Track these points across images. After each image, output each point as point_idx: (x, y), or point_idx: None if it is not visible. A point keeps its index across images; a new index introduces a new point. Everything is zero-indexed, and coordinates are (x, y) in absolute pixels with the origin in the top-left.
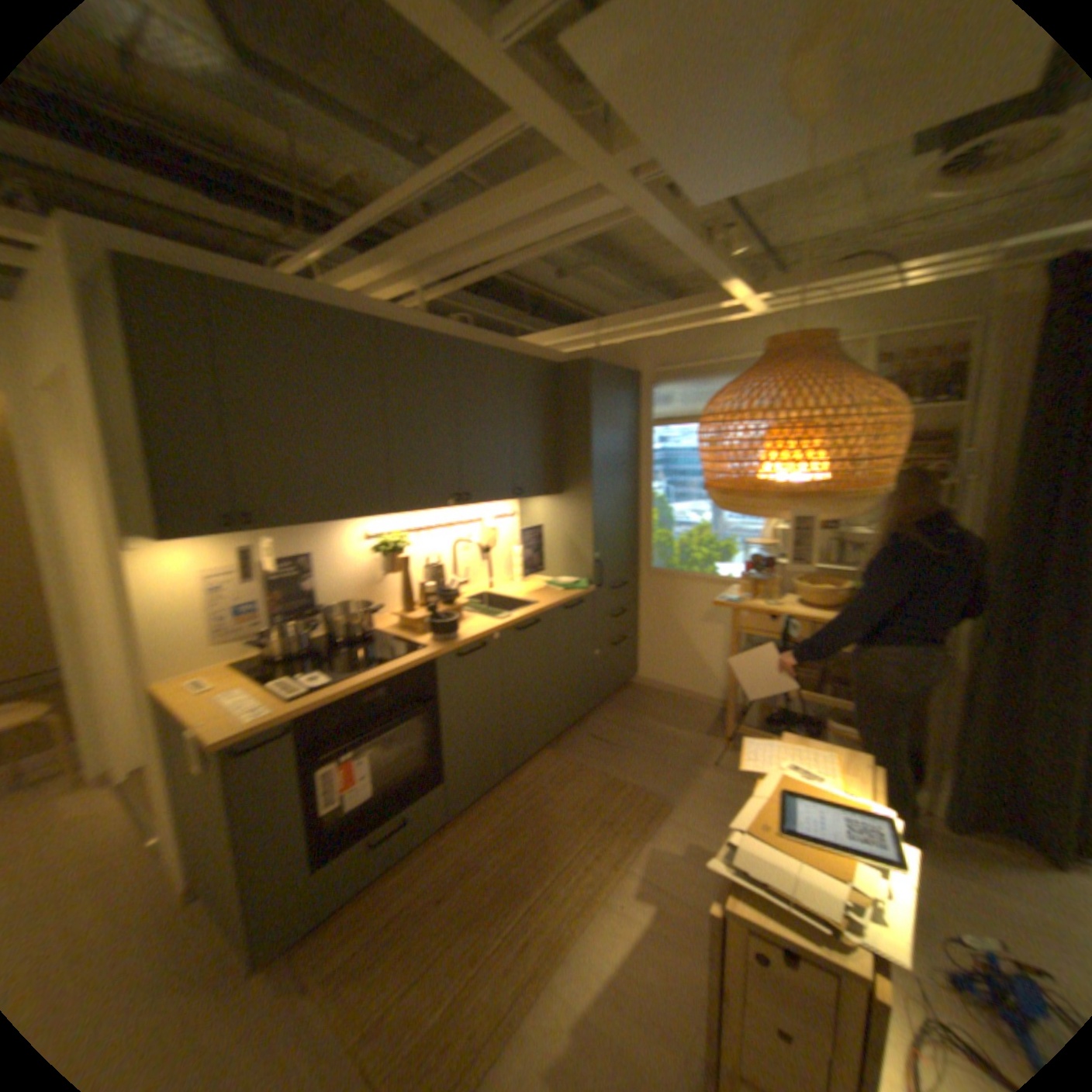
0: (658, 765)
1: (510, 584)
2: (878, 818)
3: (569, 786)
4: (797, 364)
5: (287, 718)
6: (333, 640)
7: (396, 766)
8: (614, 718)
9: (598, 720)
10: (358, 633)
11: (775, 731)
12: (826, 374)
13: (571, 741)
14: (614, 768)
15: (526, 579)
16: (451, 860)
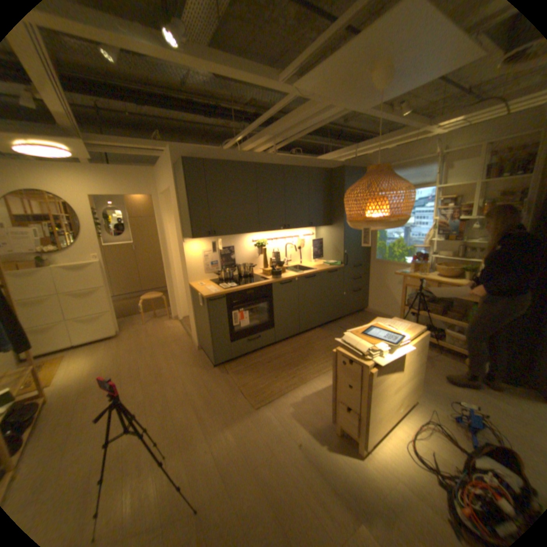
0: None
1: (310, 262)
2: (400, 335)
3: (324, 340)
4: (370, 177)
5: (224, 293)
6: (240, 275)
7: (258, 318)
8: (352, 322)
9: (344, 322)
10: (248, 274)
11: None
12: (377, 181)
13: (330, 327)
14: None
15: (316, 261)
16: (276, 353)
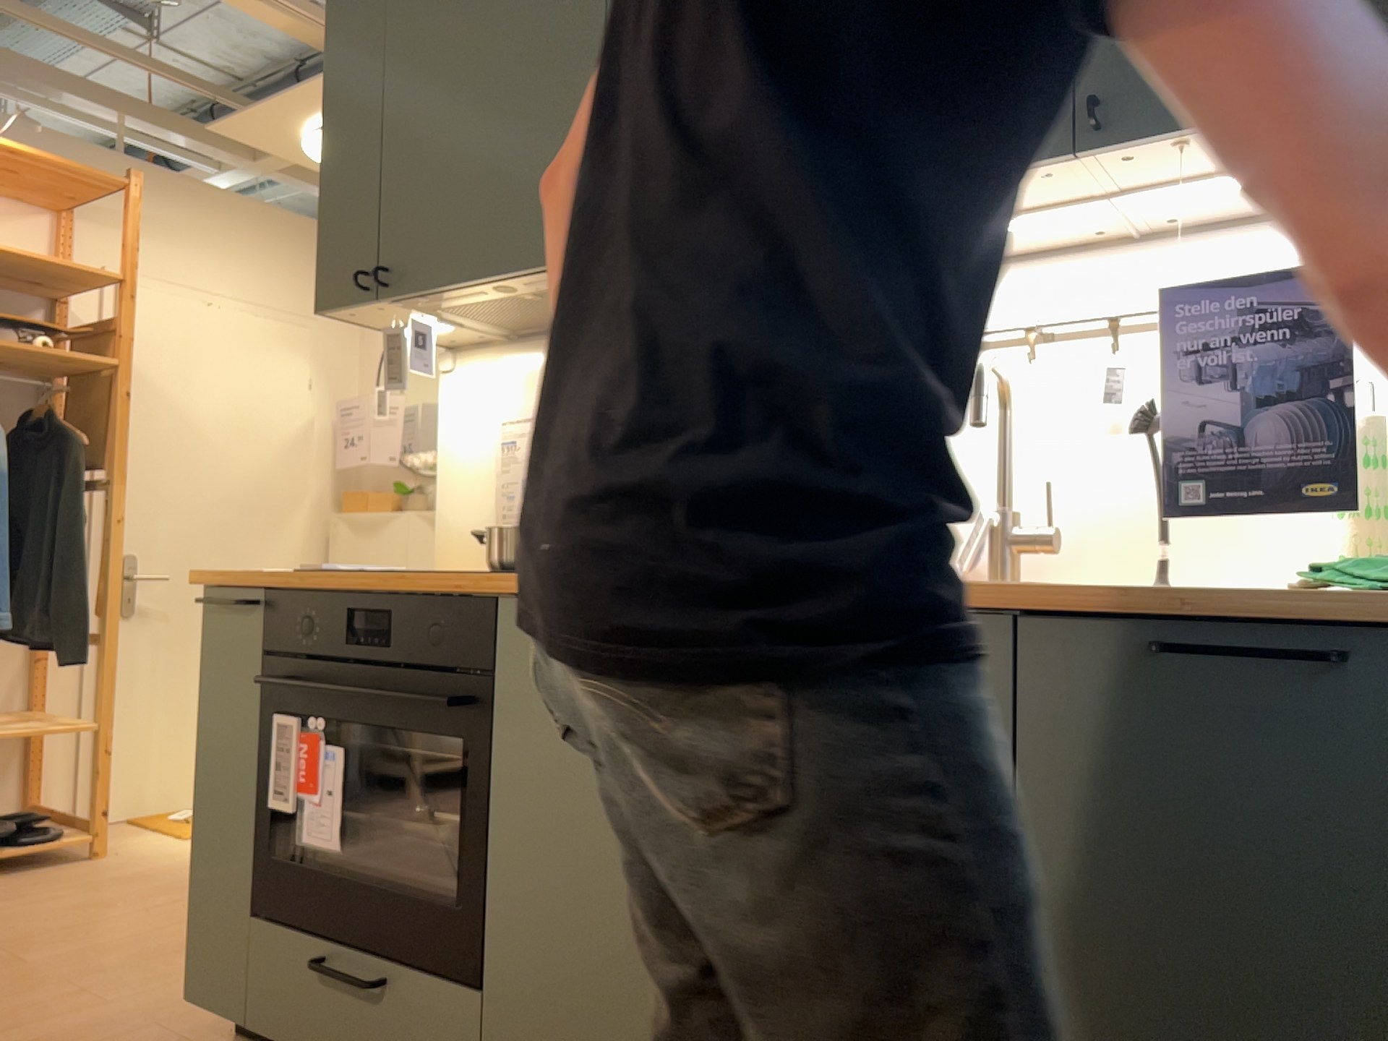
0: None
1: None
2: None
3: None
4: None
5: (256, 578)
6: None
7: (428, 847)
8: None
9: None
10: None
11: None
12: None
13: None
14: None
15: None
16: None
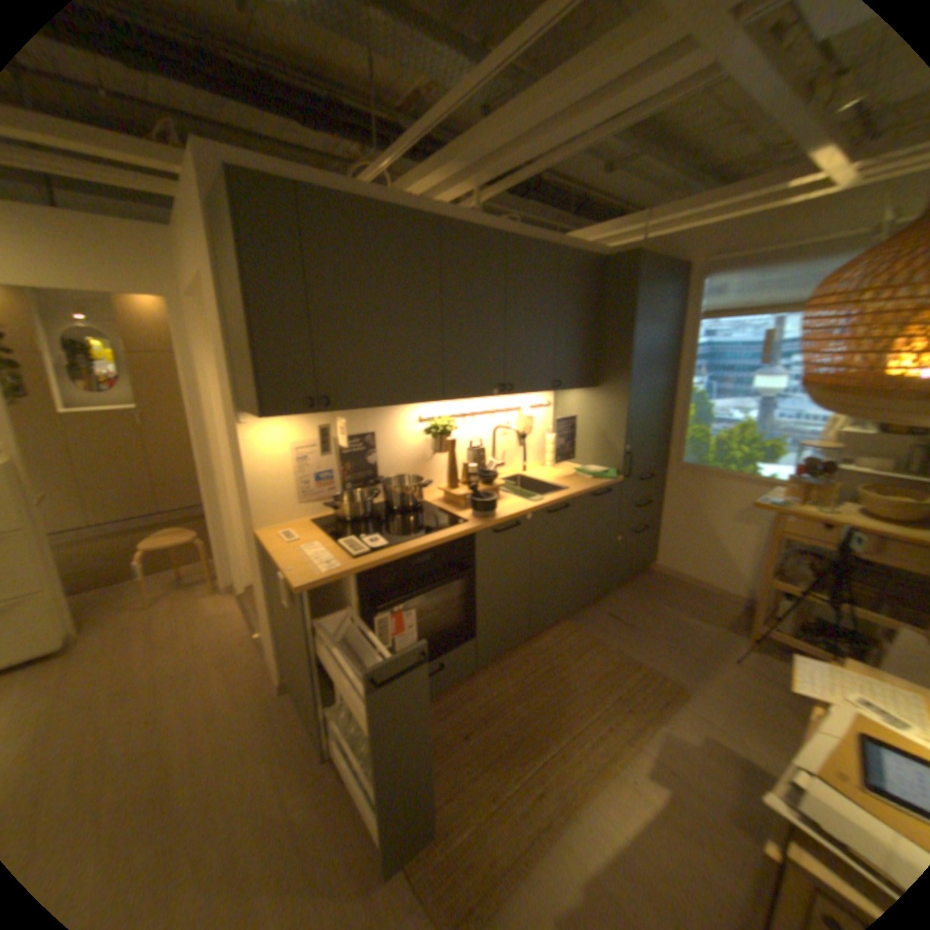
0: (676, 652)
1: (543, 468)
2: None
3: (587, 657)
4: None
5: (356, 571)
6: (393, 506)
7: (439, 618)
8: (632, 600)
9: (617, 600)
10: (412, 502)
11: (812, 641)
12: None
13: (590, 615)
14: (631, 647)
15: (557, 465)
16: (480, 703)
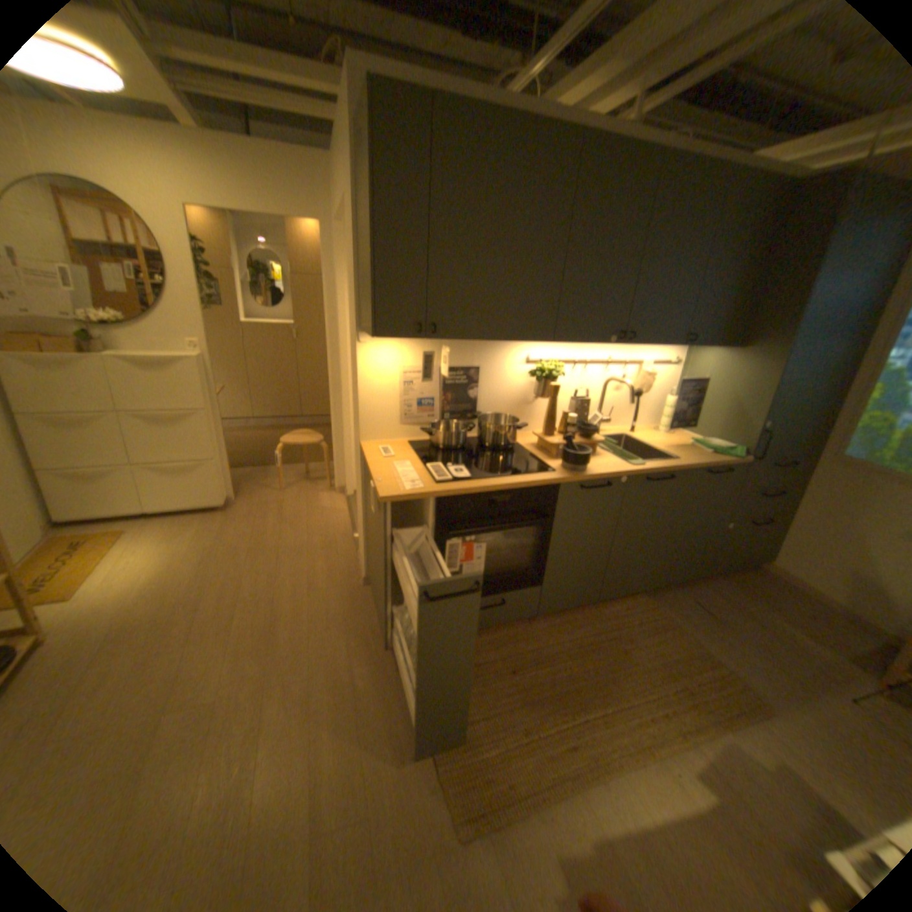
0: (771, 665)
1: (655, 432)
2: None
3: (658, 638)
4: None
5: (435, 495)
6: (483, 443)
7: (508, 558)
8: (731, 595)
9: (711, 590)
10: (503, 442)
11: None
12: None
13: (673, 598)
14: (714, 644)
15: (673, 431)
16: (534, 646)
